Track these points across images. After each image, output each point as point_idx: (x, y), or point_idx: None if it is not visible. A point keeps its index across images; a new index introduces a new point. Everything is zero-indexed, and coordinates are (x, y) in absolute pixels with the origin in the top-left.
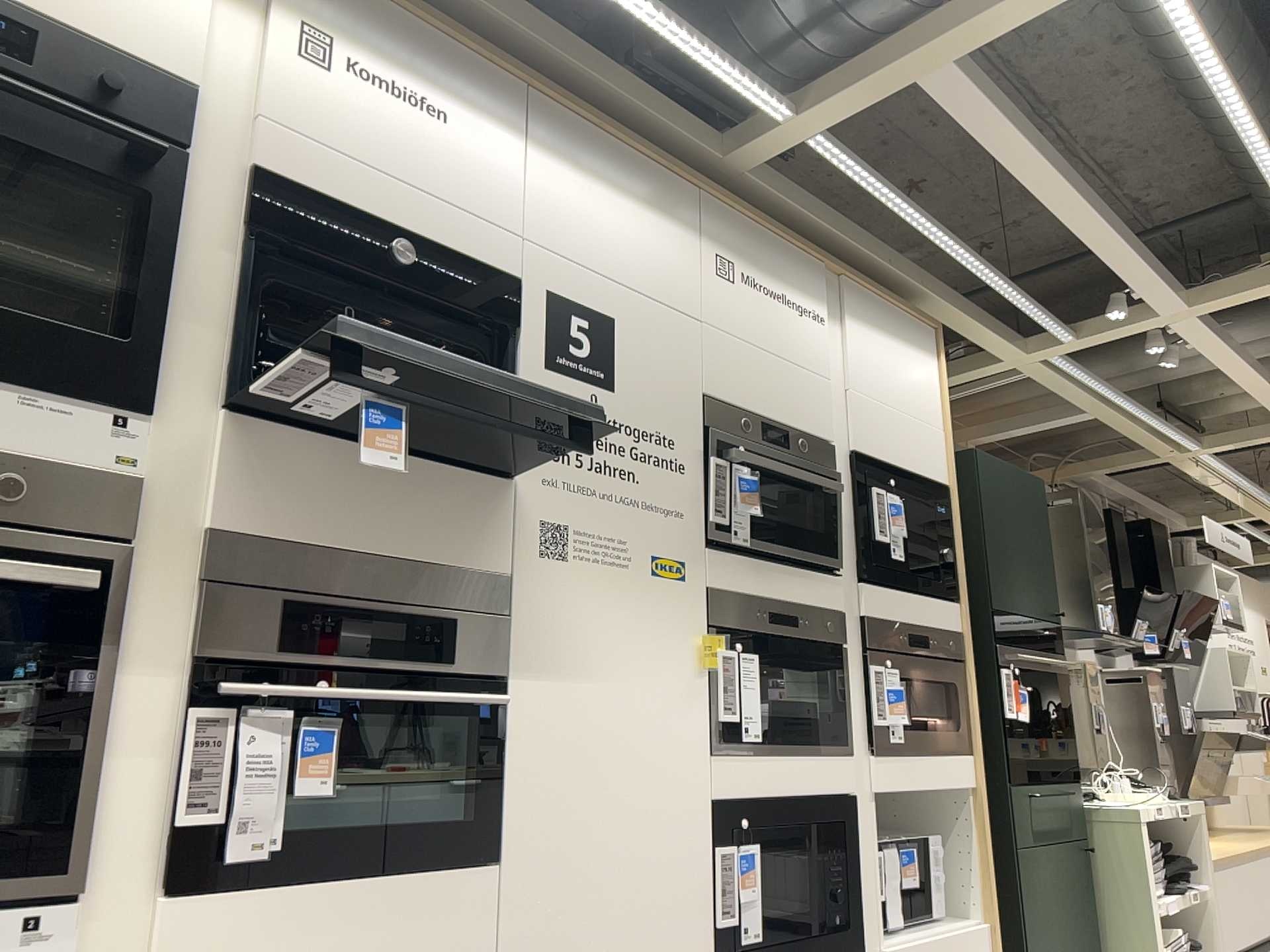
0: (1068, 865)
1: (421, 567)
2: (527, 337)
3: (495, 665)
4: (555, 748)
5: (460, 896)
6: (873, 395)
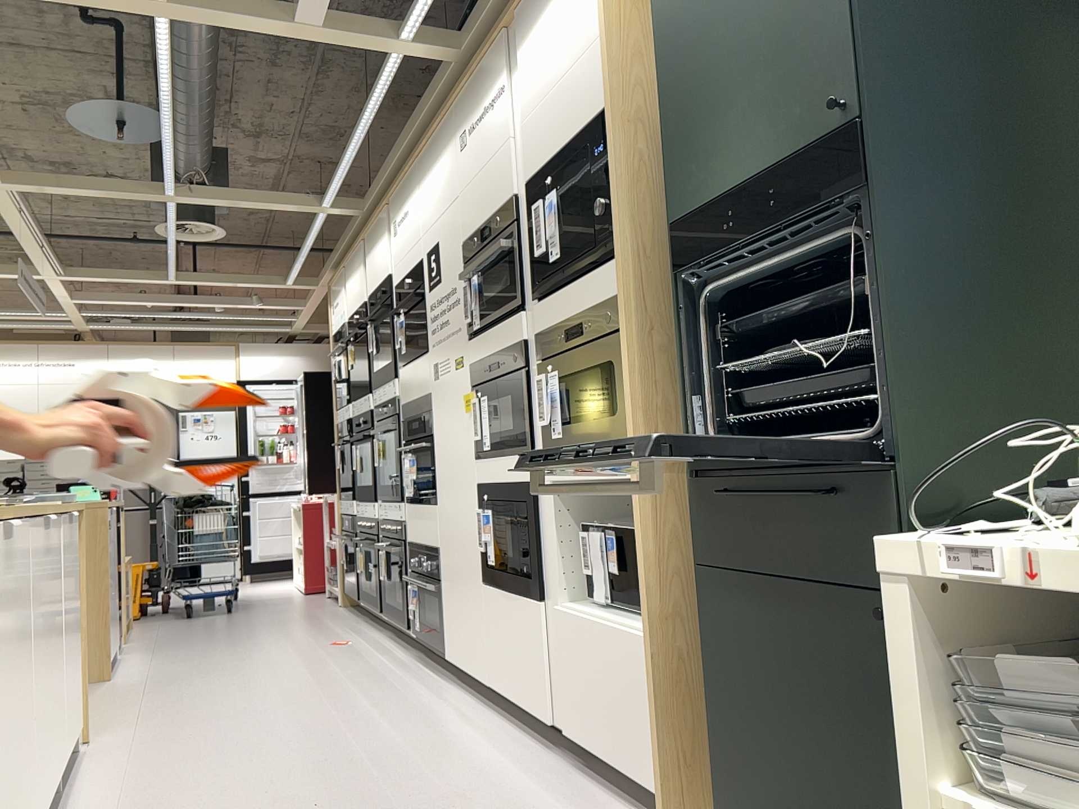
0: (846, 631)
1: (428, 396)
2: (425, 283)
3: (429, 430)
4: (441, 461)
5: (432, 514)
6: (538, 102)
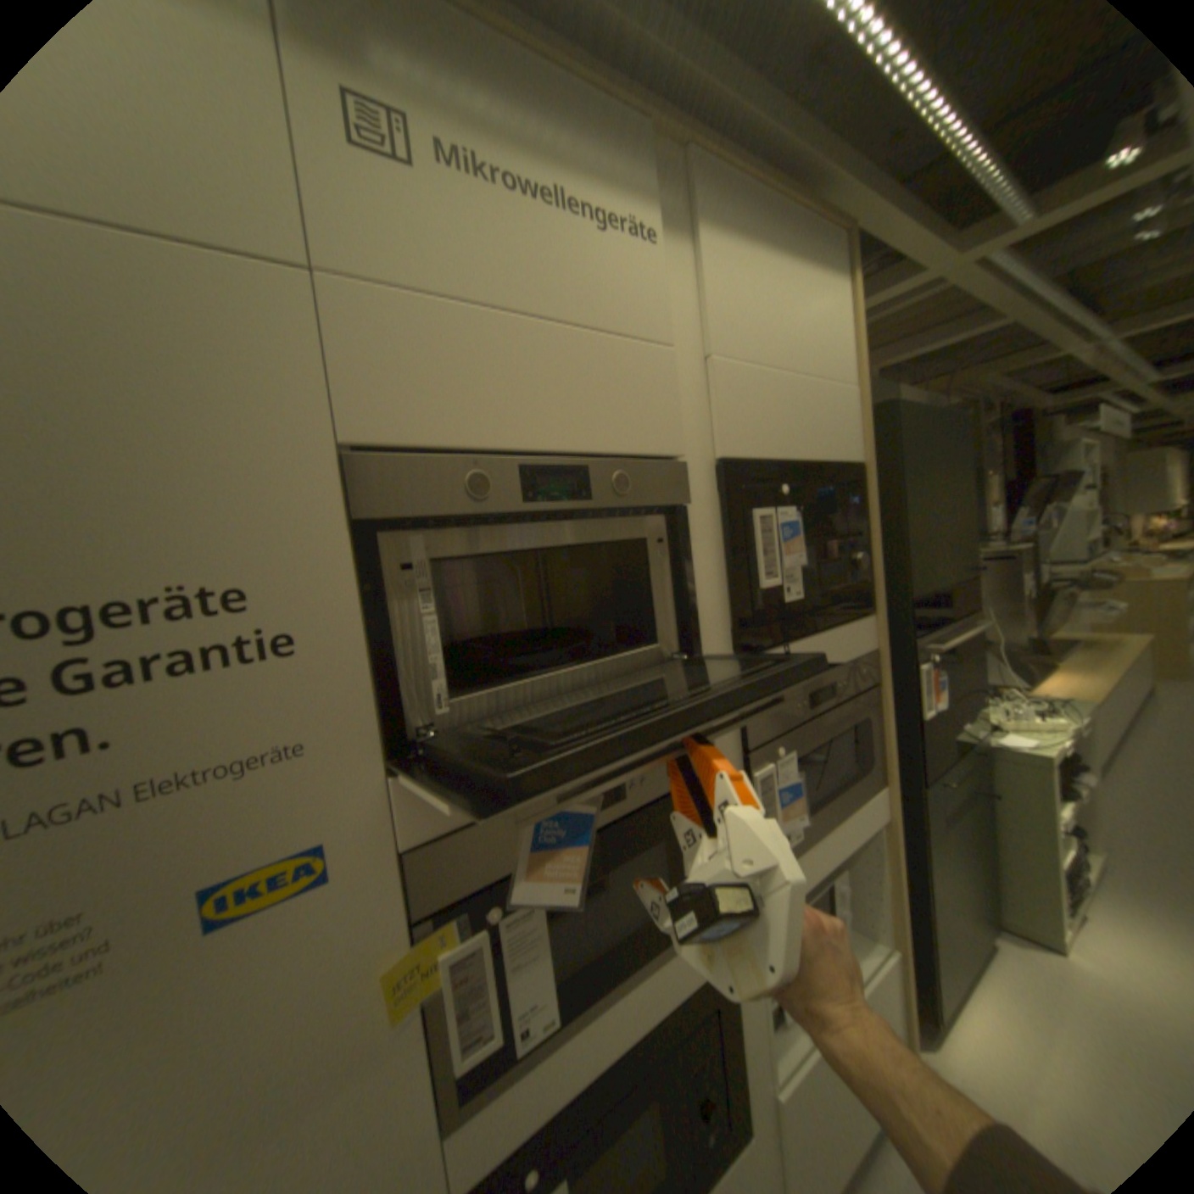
0: (975, 824)
1: None
2: None
3: None
4: None
5: None
6: (752, 357)
